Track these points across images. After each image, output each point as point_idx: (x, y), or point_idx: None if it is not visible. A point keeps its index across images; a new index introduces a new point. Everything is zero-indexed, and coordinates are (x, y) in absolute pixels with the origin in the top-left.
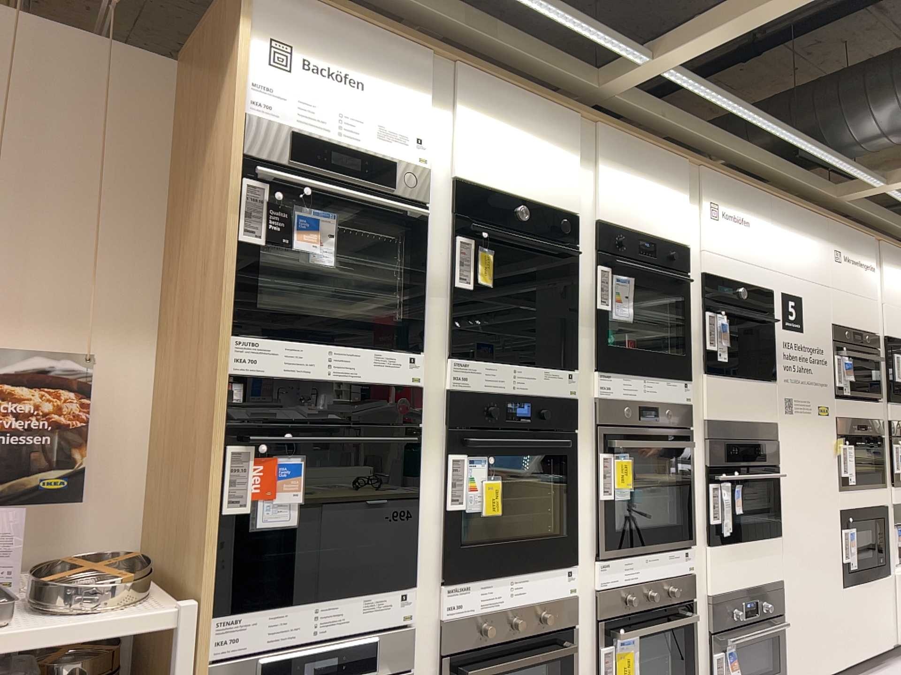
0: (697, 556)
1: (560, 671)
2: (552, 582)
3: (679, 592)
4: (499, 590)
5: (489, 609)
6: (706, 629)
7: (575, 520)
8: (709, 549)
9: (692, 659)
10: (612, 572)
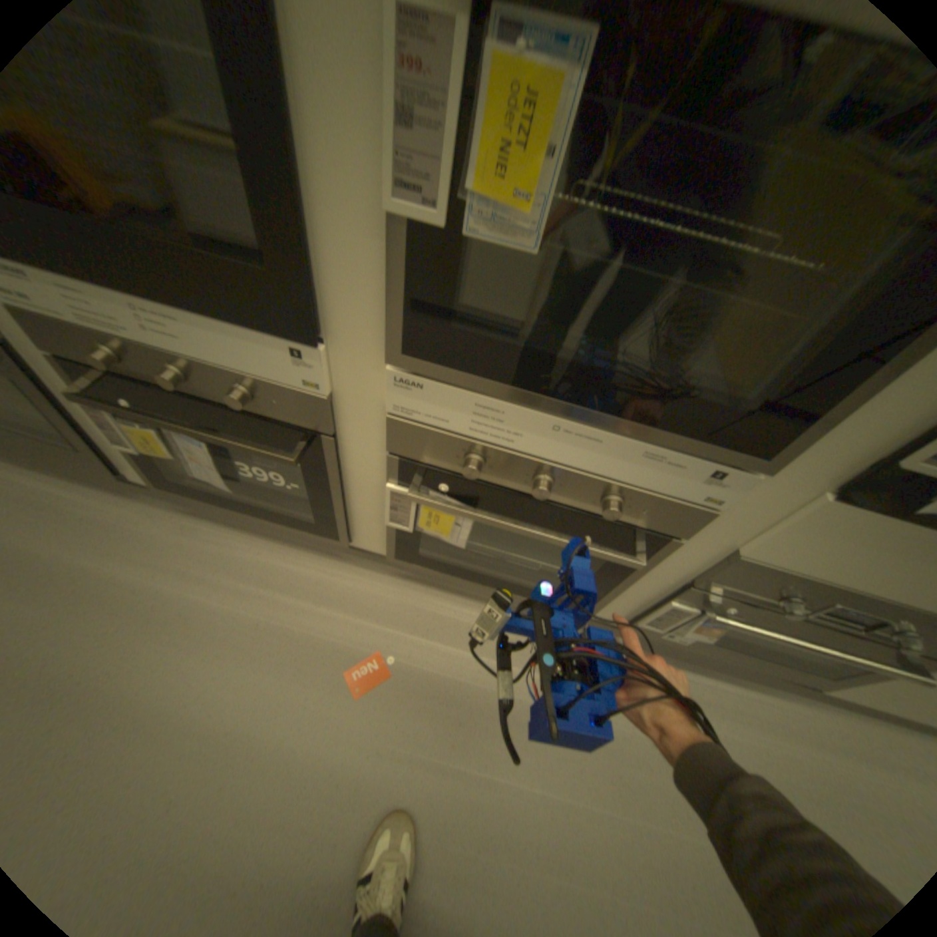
0: (769, 493)
1: (305, 466)
2: (248, 349)
3: (622, 517)
4: (108, 309)
5: (99, 328)
6: (692, 578)
7: (294, 239)
8: (832, 504)
9: (622, 583)
10: (432, 403)
